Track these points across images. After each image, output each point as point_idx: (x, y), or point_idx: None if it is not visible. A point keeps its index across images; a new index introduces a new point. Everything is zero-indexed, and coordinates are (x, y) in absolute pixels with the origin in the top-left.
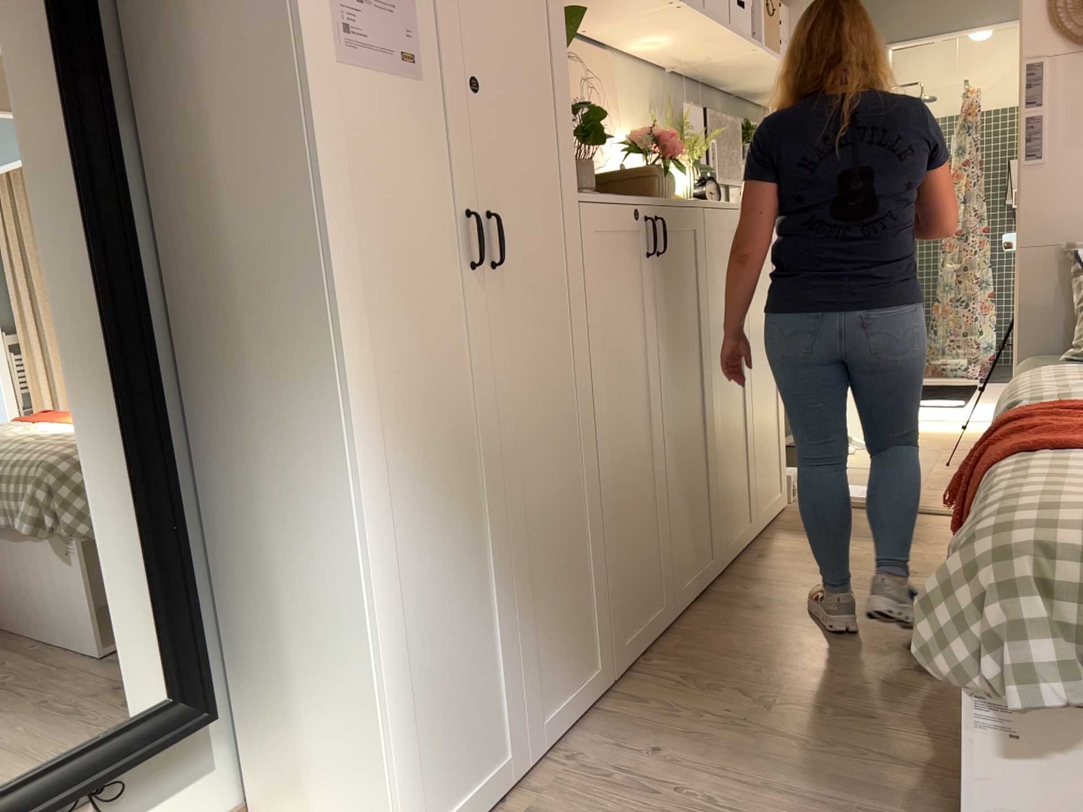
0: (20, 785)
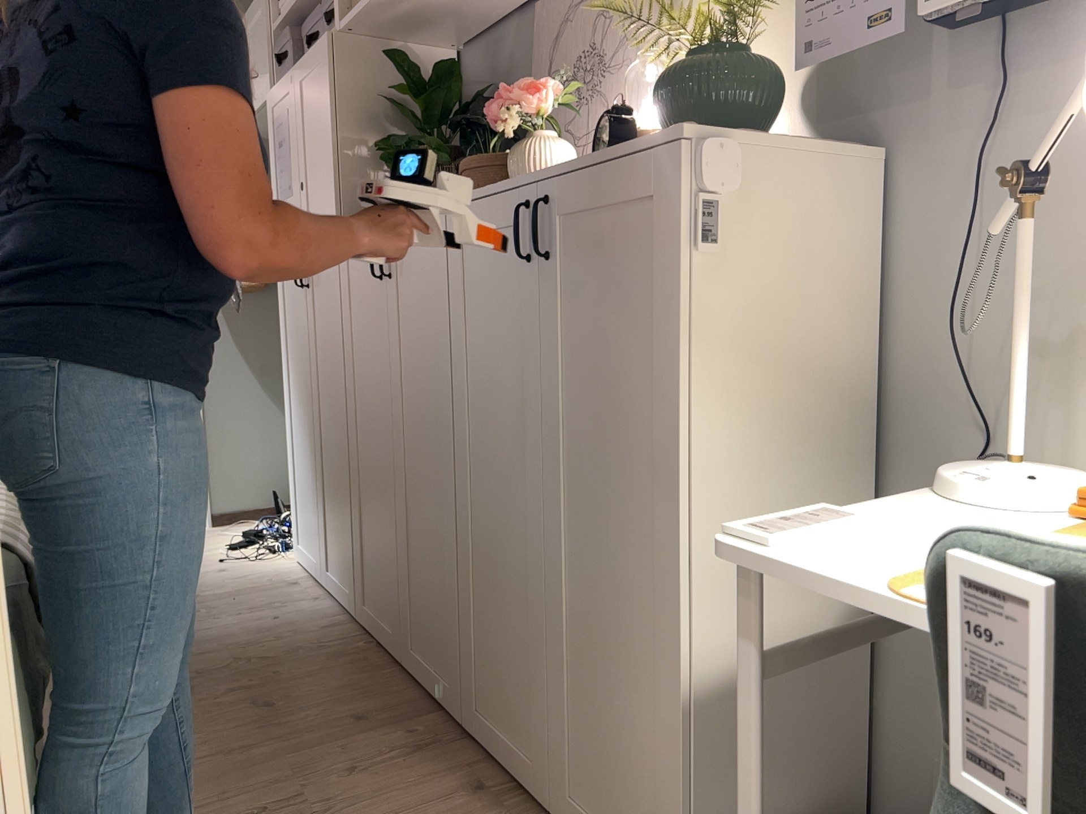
0: None
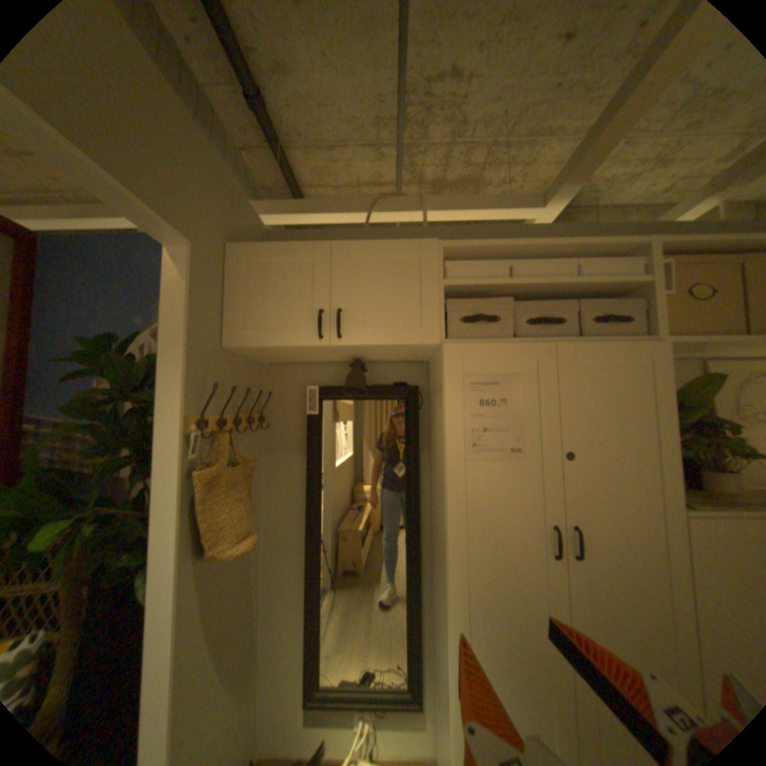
0: (353, 692)
